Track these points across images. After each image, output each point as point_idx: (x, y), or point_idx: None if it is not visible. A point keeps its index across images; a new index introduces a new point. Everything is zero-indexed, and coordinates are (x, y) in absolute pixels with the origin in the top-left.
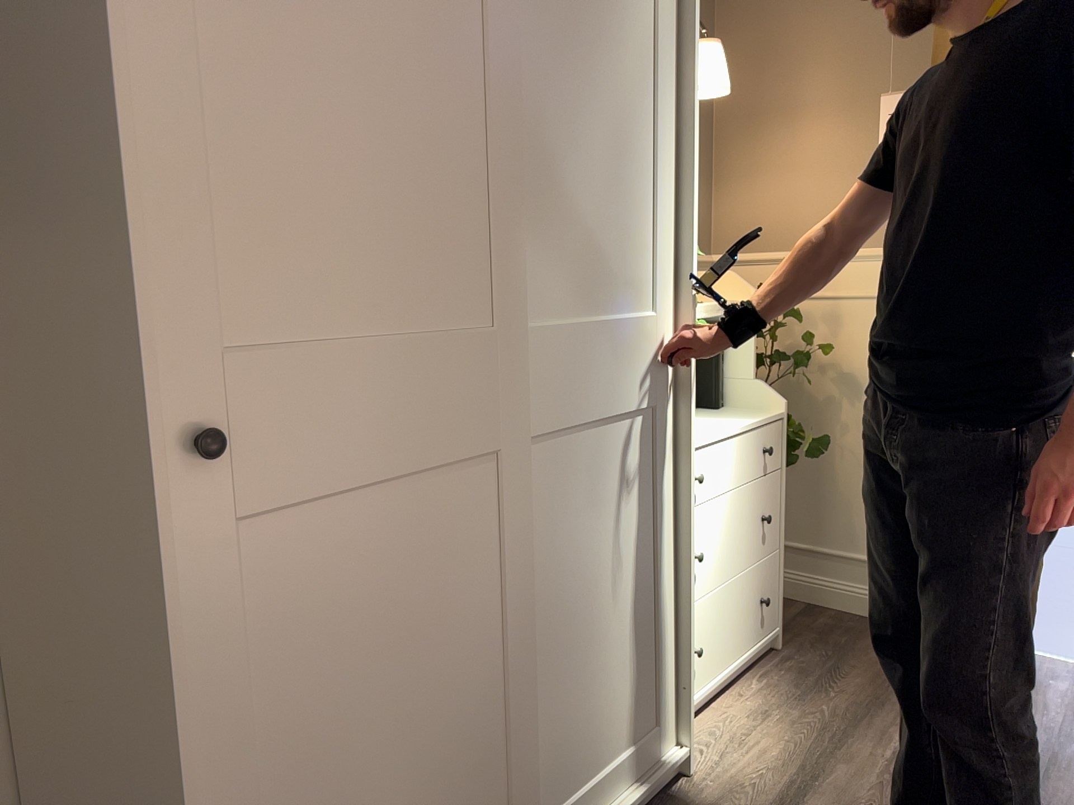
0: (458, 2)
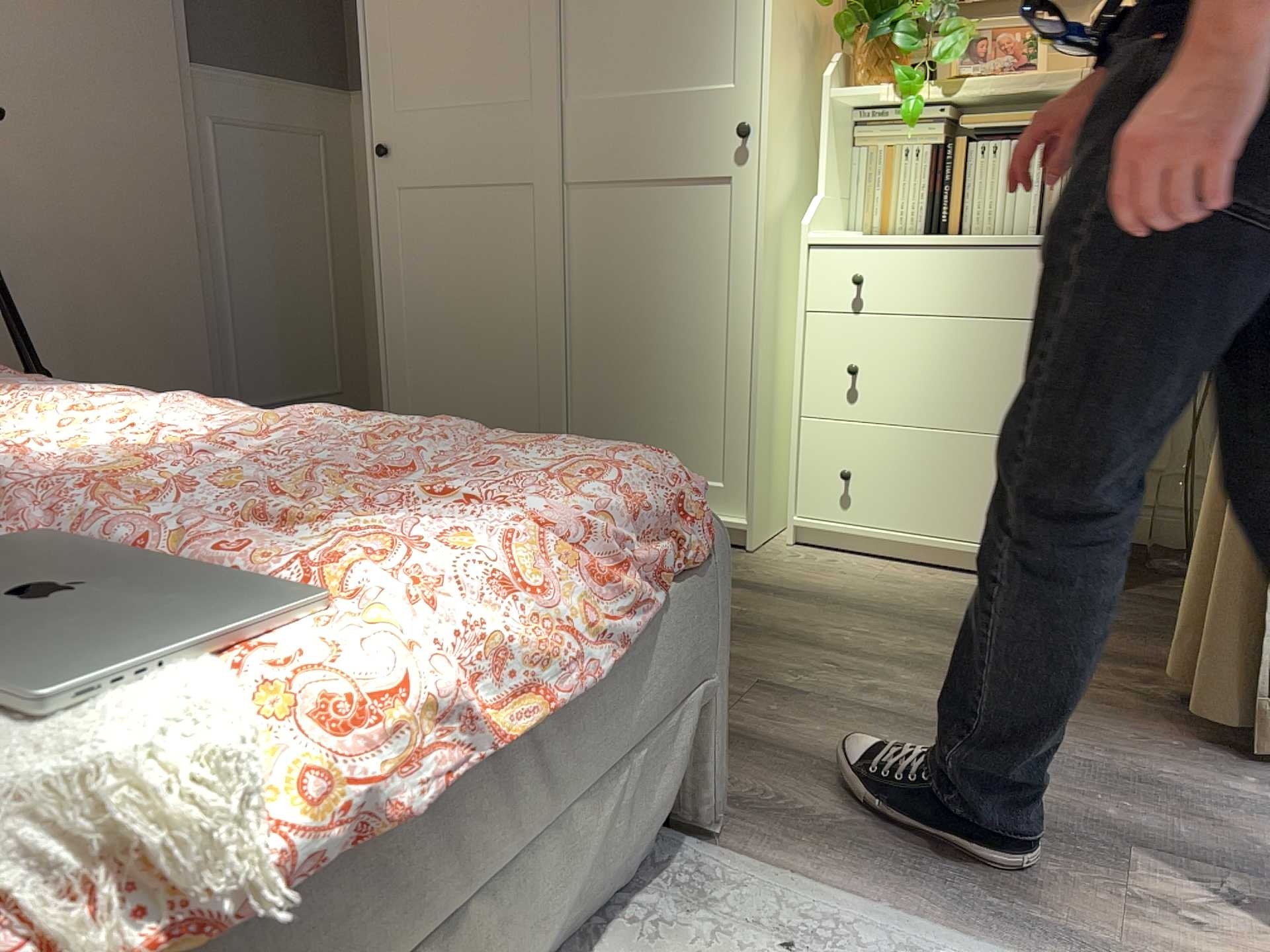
0: None
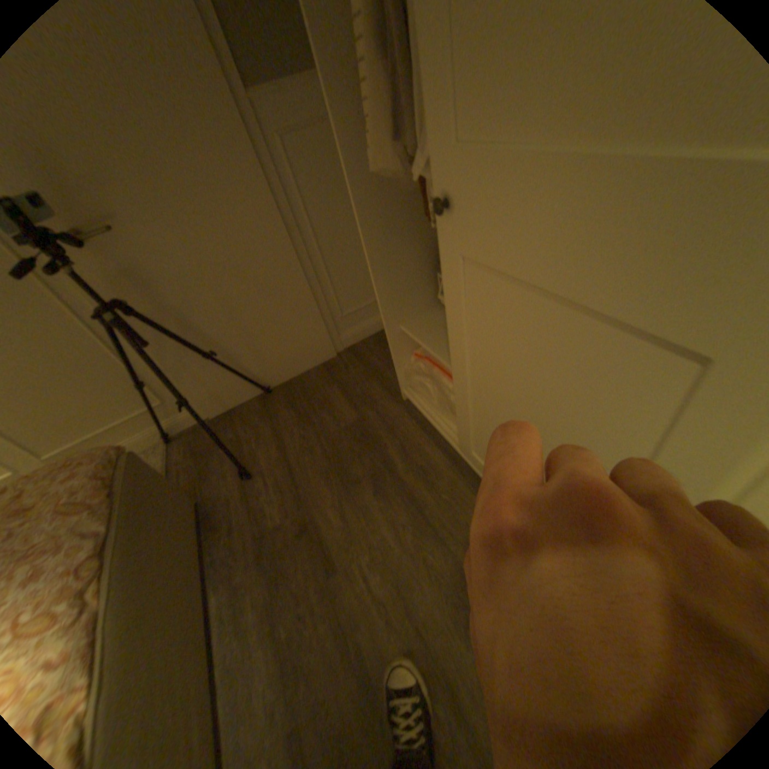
0: None
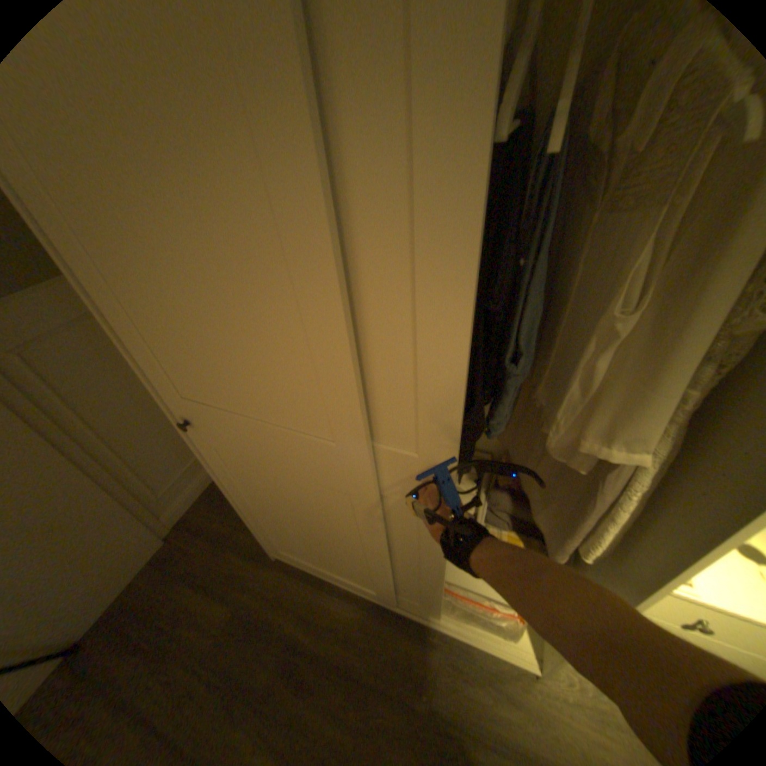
0: (230, 193)
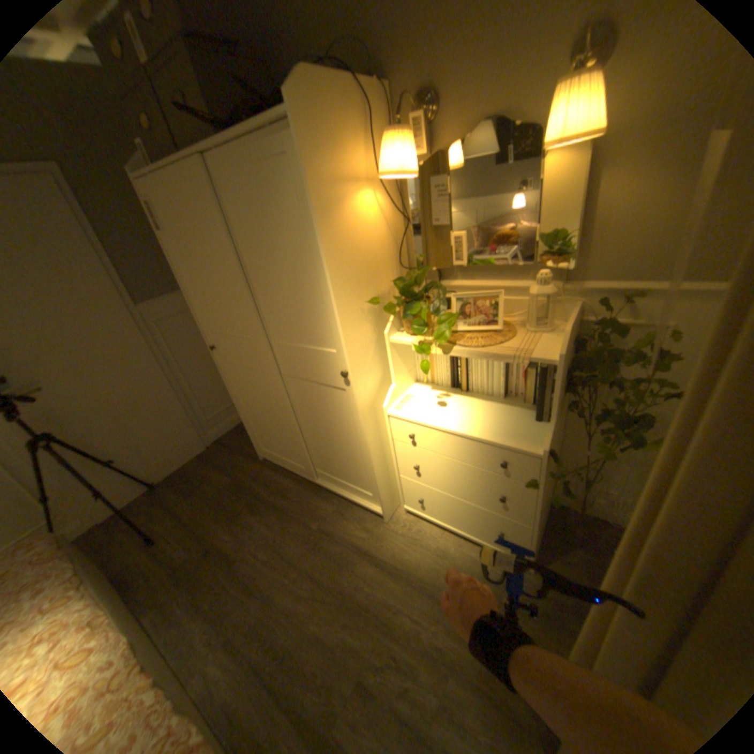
0: (216, 249)
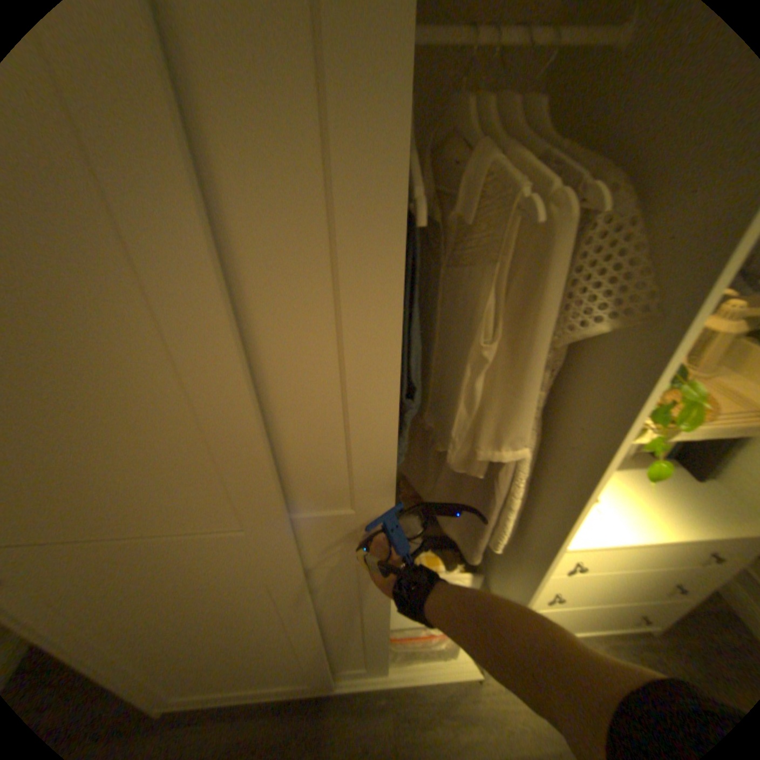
0: (74, 269)
